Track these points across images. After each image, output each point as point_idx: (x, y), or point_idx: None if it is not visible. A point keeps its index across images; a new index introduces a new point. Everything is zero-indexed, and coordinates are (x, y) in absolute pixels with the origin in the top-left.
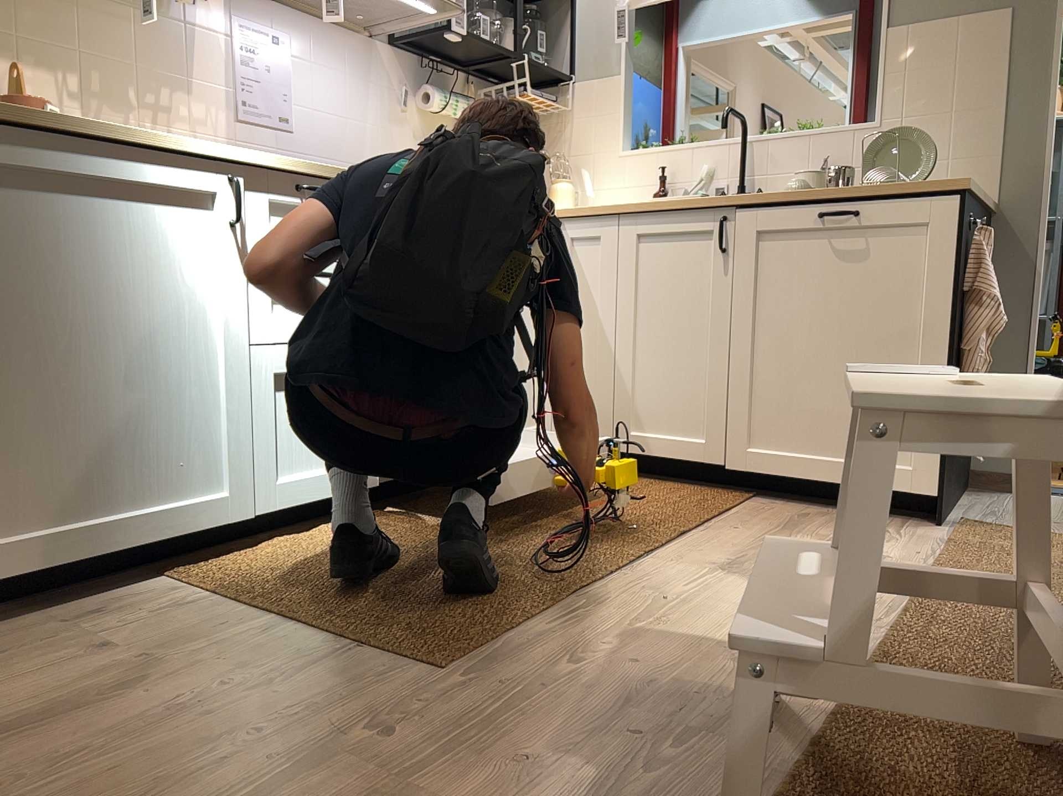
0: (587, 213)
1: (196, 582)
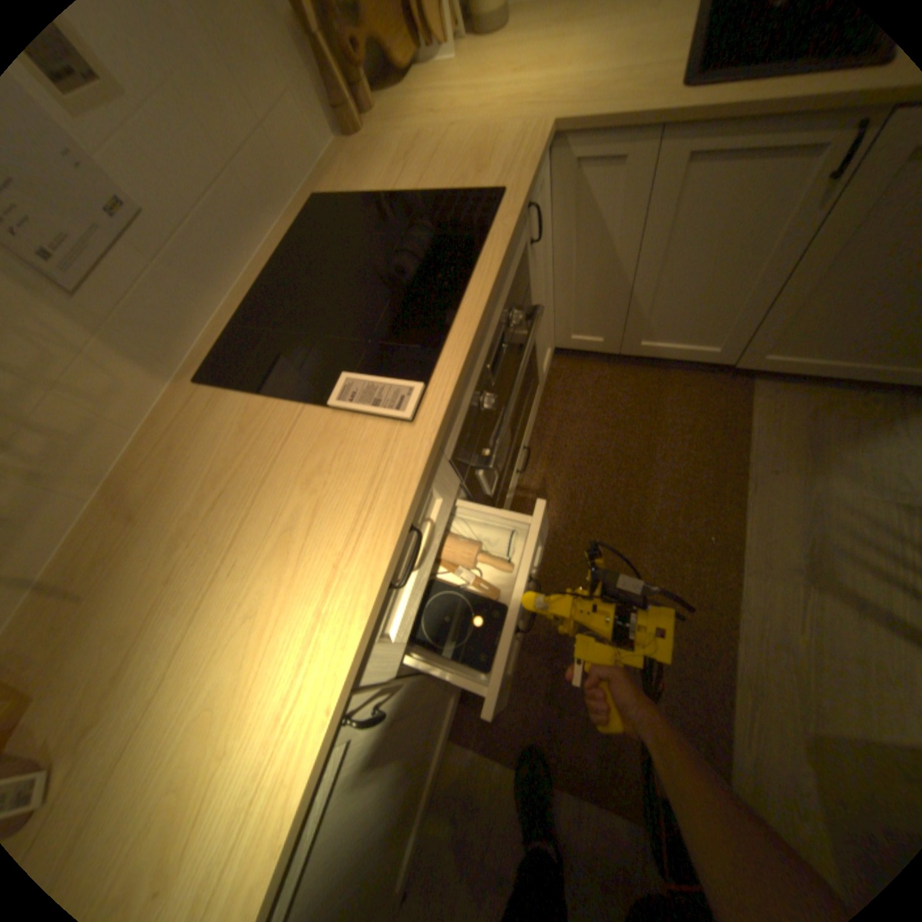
0: (607, 124)
1: (478, 752)
